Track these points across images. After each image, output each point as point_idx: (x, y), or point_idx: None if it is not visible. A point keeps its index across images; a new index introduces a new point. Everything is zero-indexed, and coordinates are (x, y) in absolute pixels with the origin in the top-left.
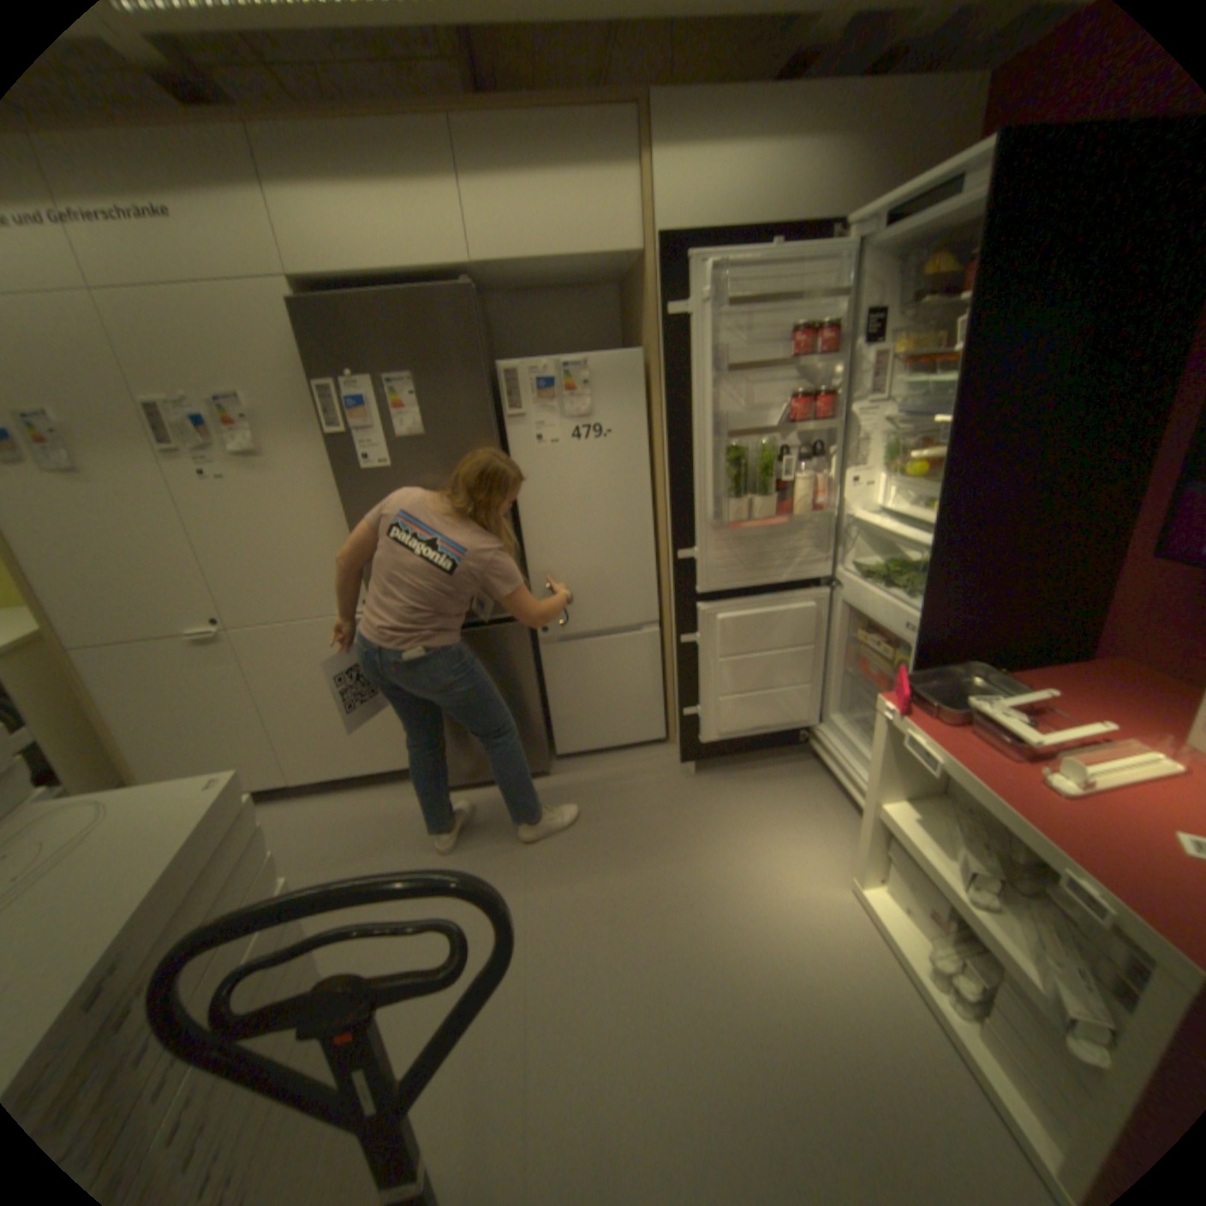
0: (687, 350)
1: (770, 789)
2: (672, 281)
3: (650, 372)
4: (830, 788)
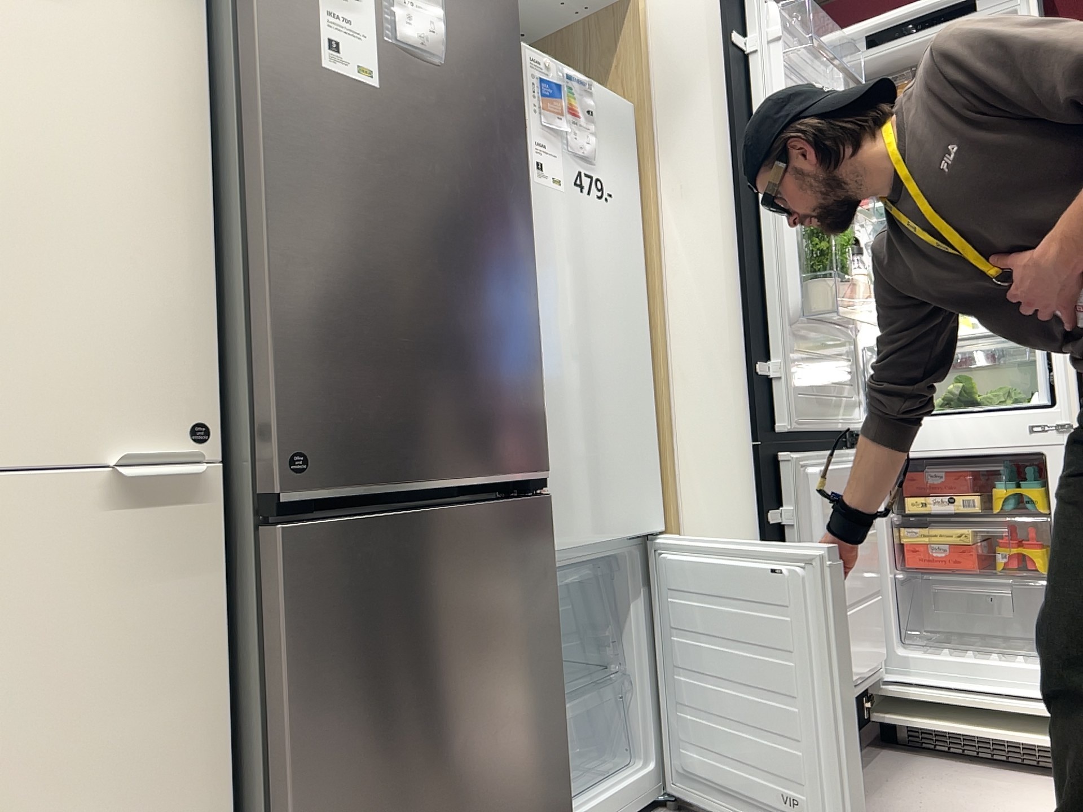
0: (748, 92)
1: (902, 789)
2: (733, 8)
3: (636, 139)
4: (950, 761)
